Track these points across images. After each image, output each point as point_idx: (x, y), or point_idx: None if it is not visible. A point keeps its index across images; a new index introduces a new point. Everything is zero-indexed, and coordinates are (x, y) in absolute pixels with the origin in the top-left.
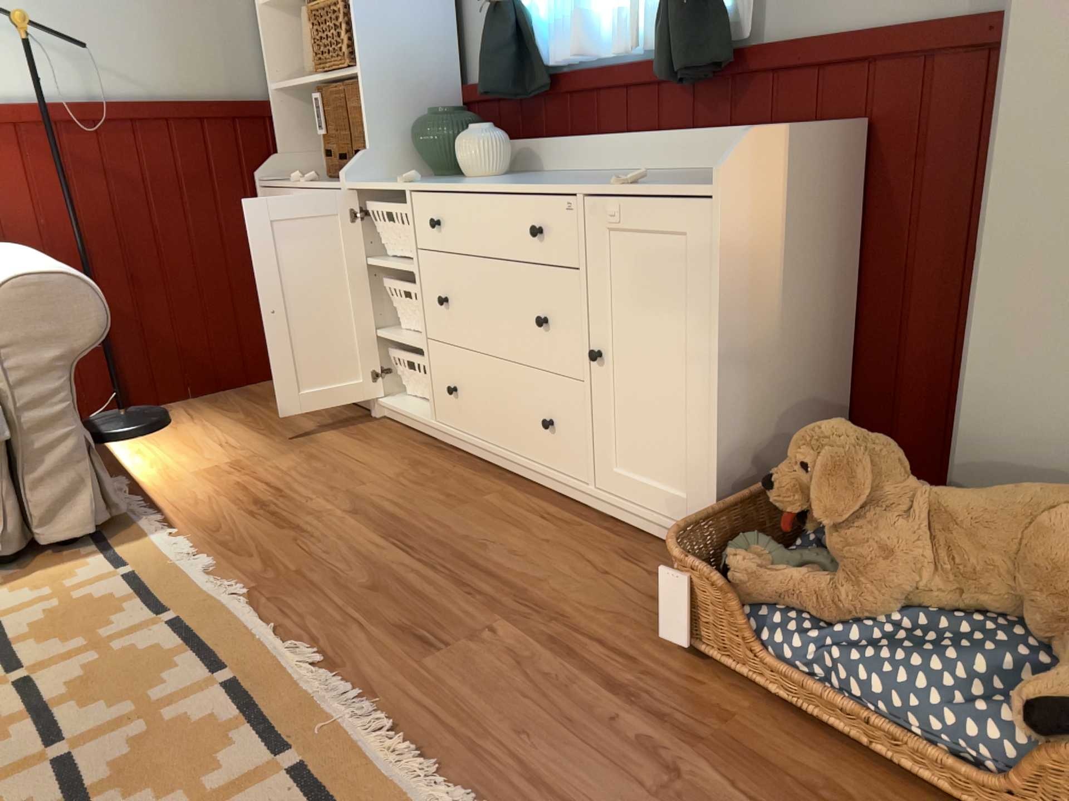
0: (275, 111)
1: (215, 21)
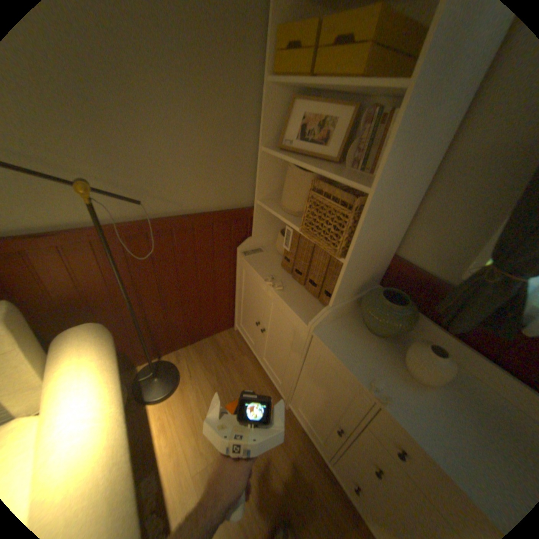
0: (257, 212)
1: (231, 155)
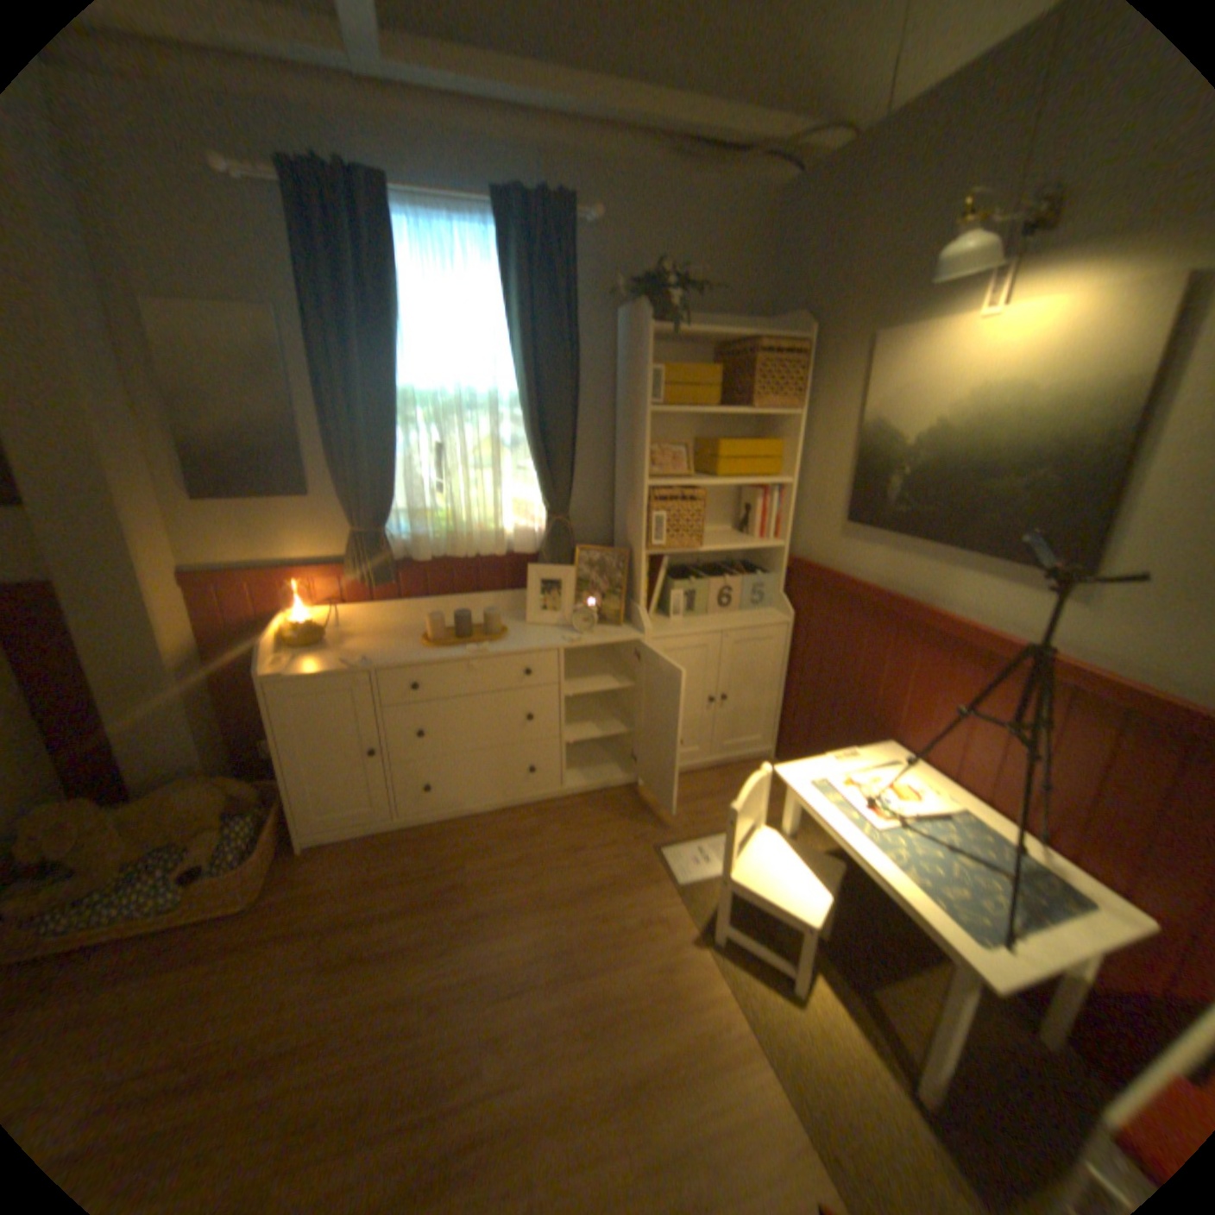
0: None
1: None
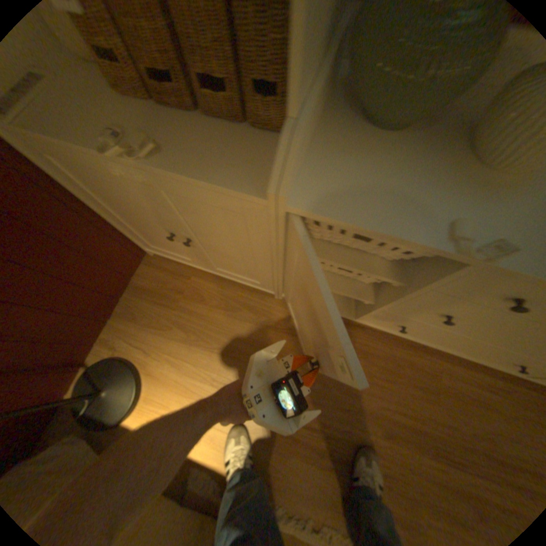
0: None
1: None
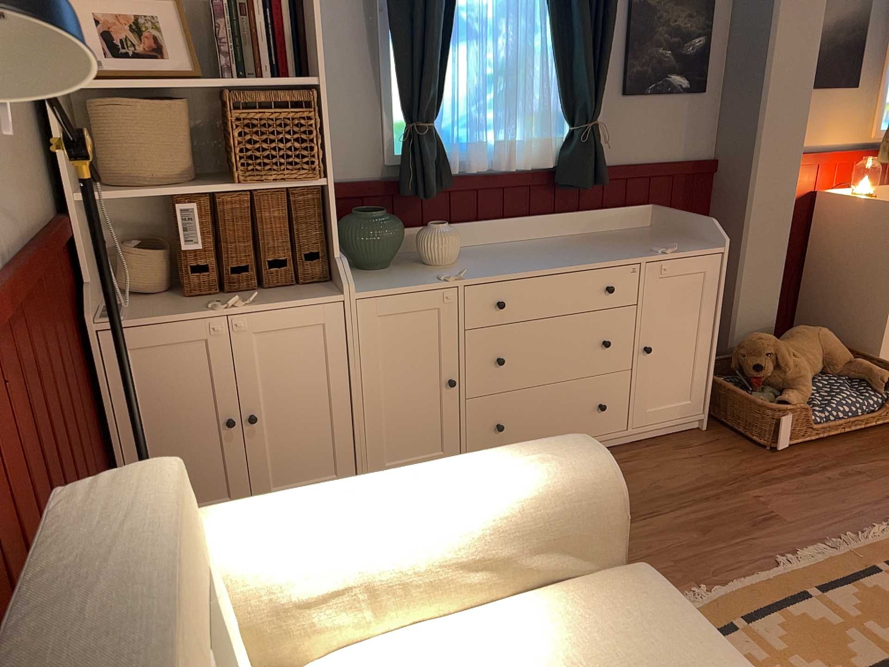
0: (75, 225)
1: (17, 106)
